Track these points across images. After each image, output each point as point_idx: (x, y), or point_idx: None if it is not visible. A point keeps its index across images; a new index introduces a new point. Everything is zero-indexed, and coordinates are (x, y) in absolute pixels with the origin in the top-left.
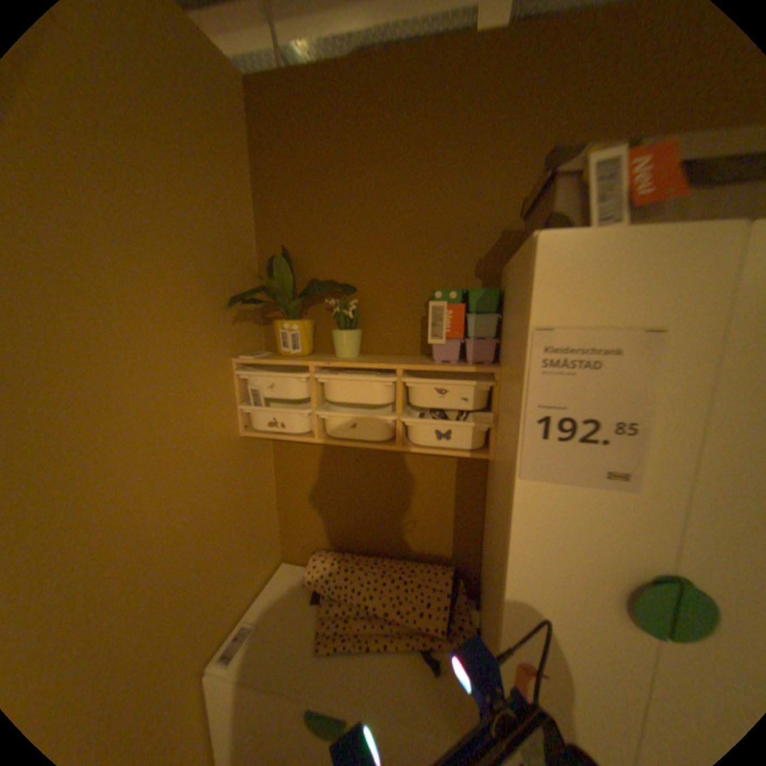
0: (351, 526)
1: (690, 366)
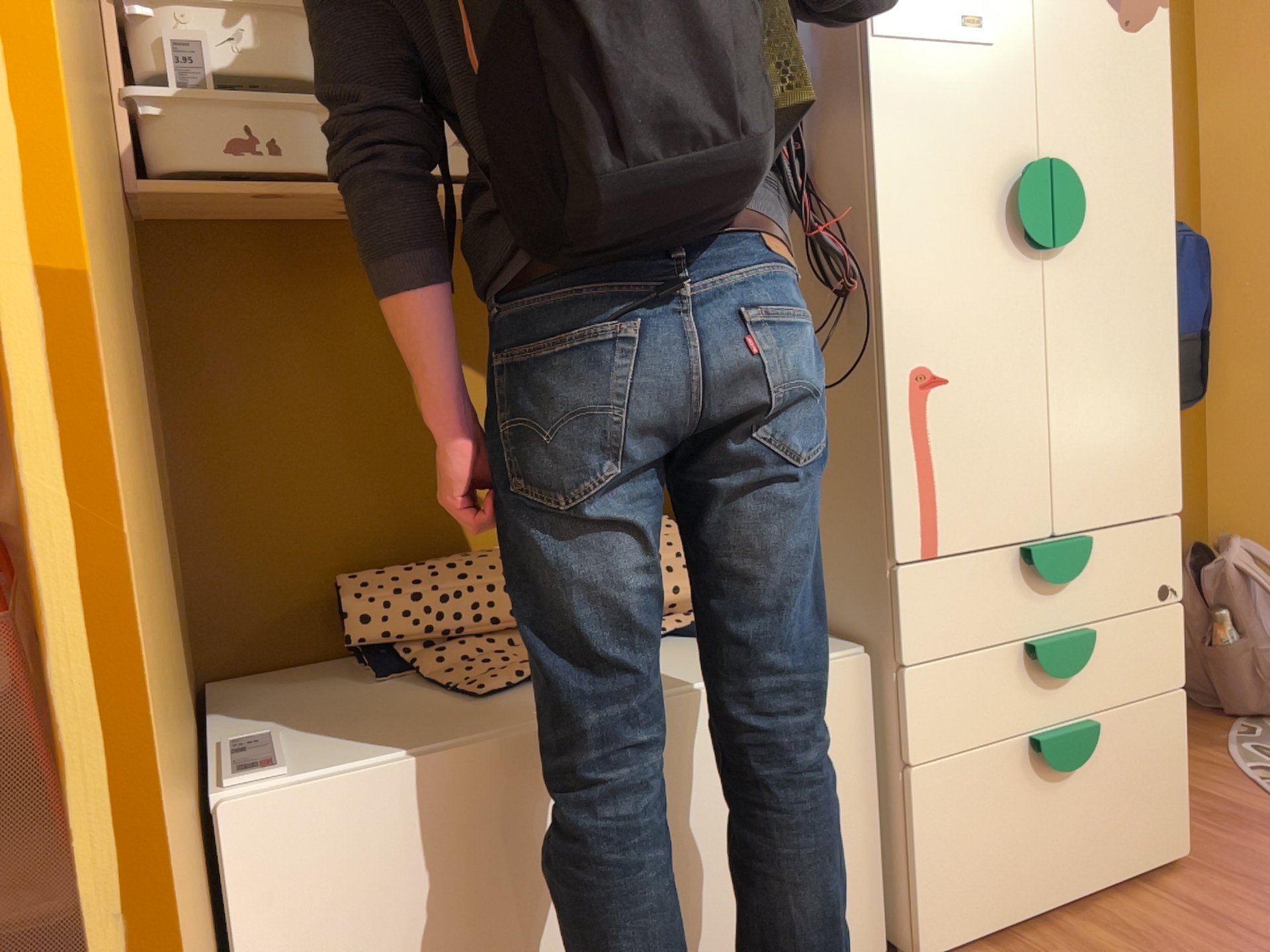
0: (407, 501)
1: None
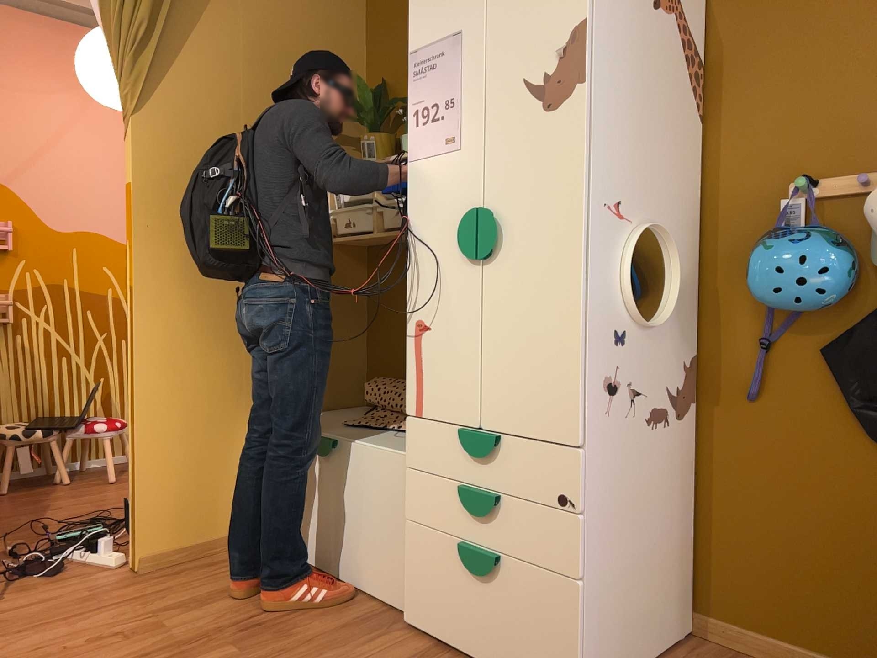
0: None
1: (472, 52)
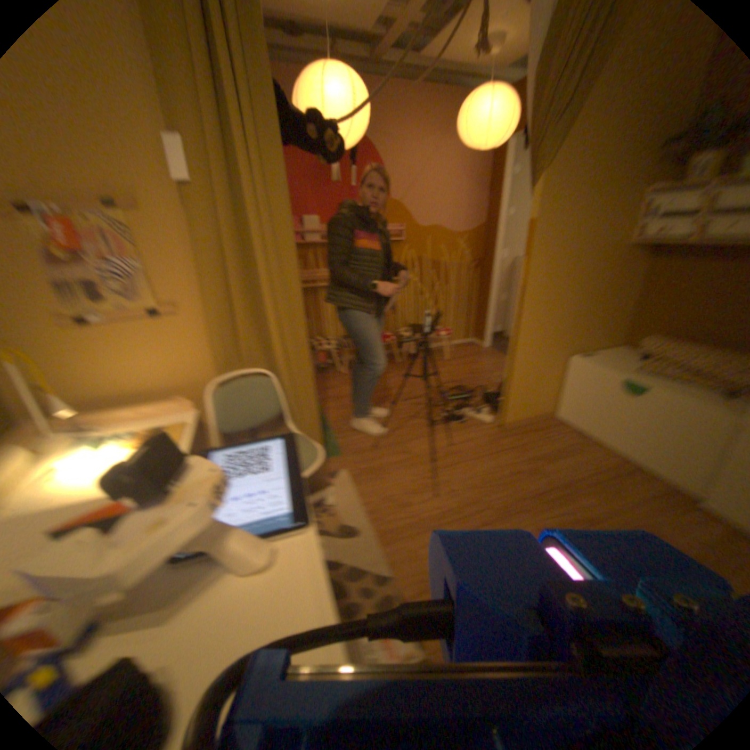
0: (693, 323)
1: None
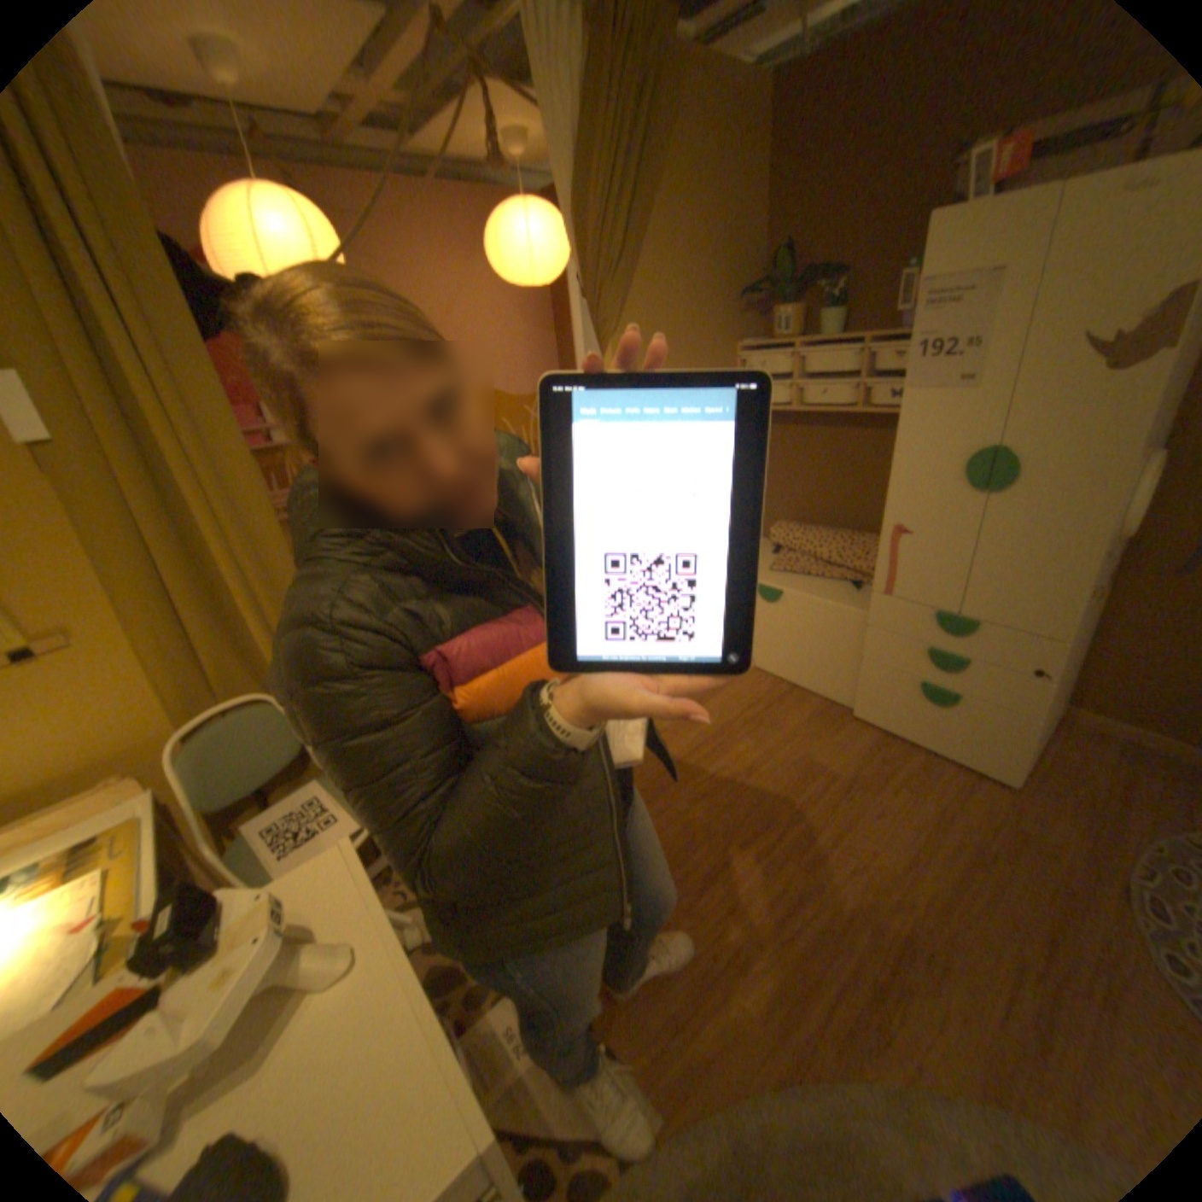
0: (816, 502)
1: (1016, 292)
